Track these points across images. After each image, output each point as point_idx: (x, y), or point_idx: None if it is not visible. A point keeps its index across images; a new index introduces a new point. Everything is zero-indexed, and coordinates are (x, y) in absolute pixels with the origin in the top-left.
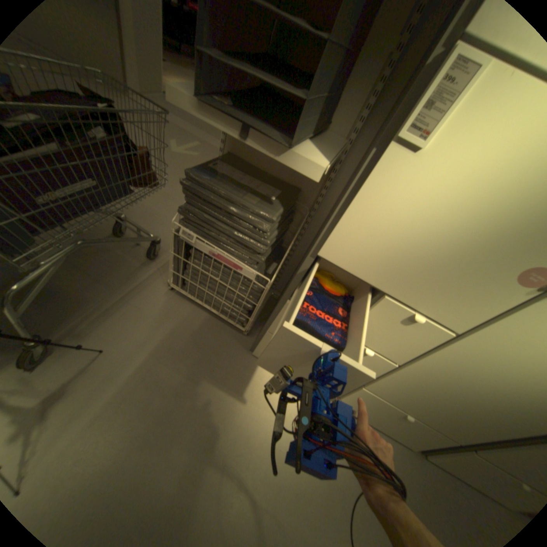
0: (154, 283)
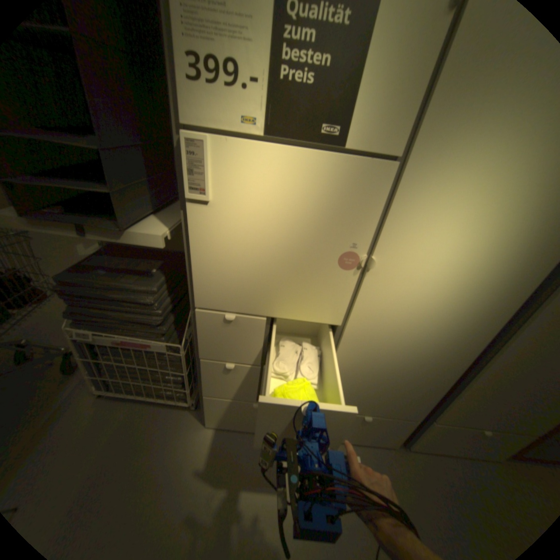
0: (76, 398)
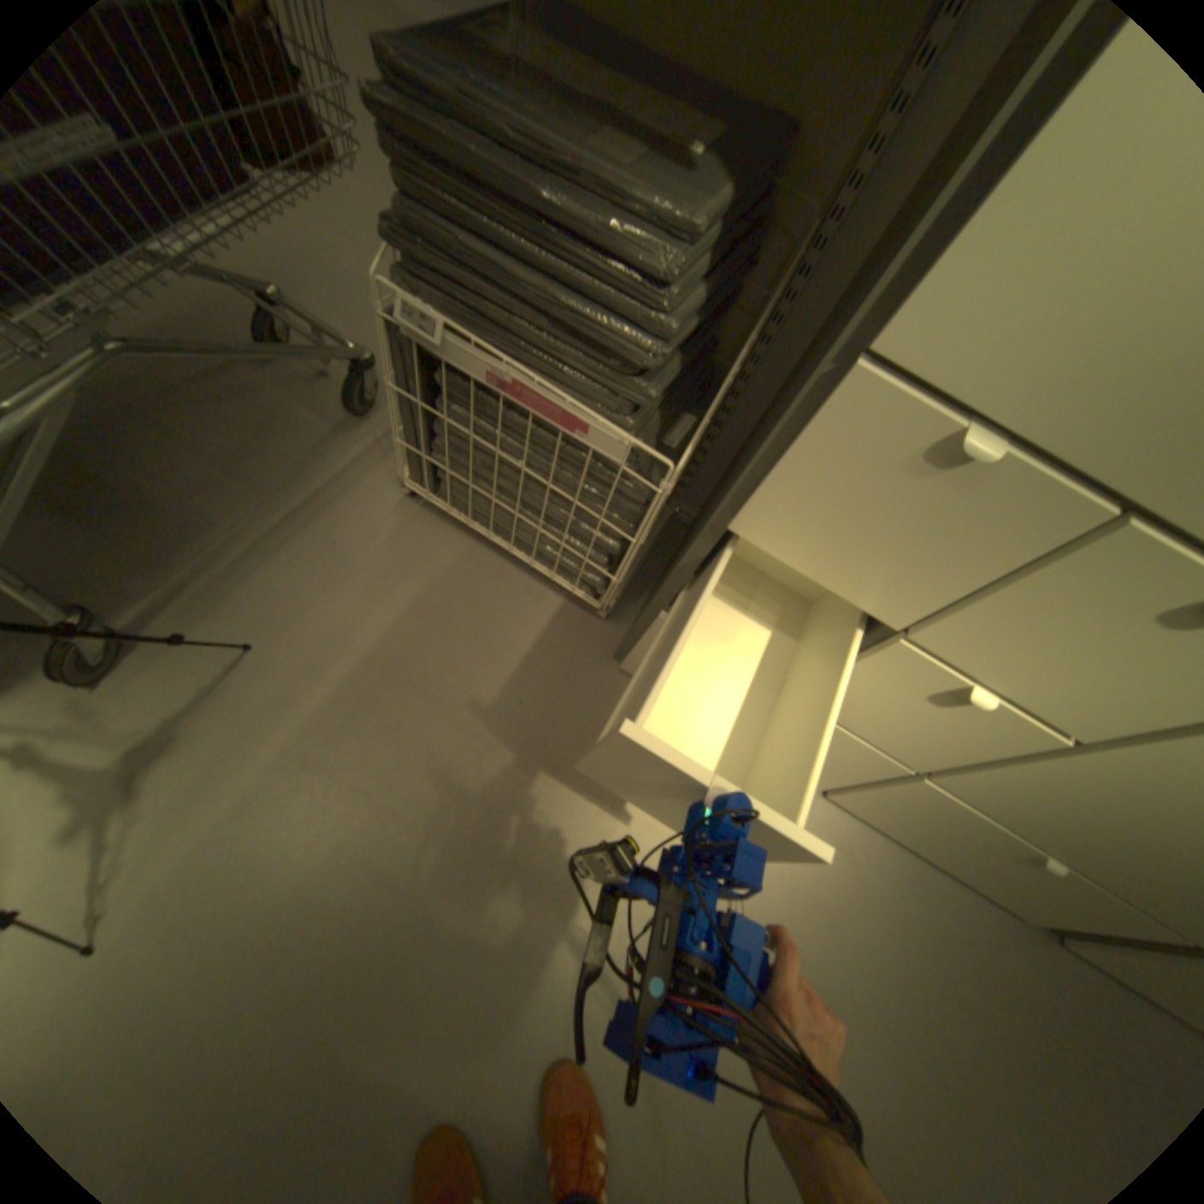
0: (367, 478)
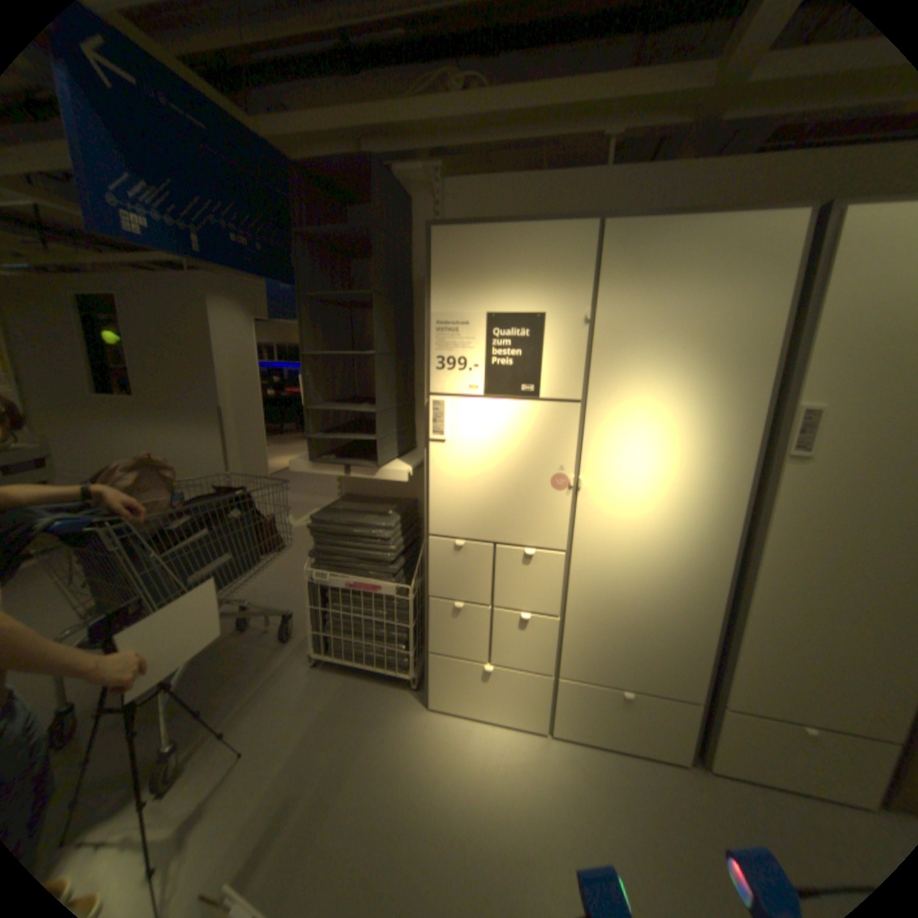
0: (290, 666)
